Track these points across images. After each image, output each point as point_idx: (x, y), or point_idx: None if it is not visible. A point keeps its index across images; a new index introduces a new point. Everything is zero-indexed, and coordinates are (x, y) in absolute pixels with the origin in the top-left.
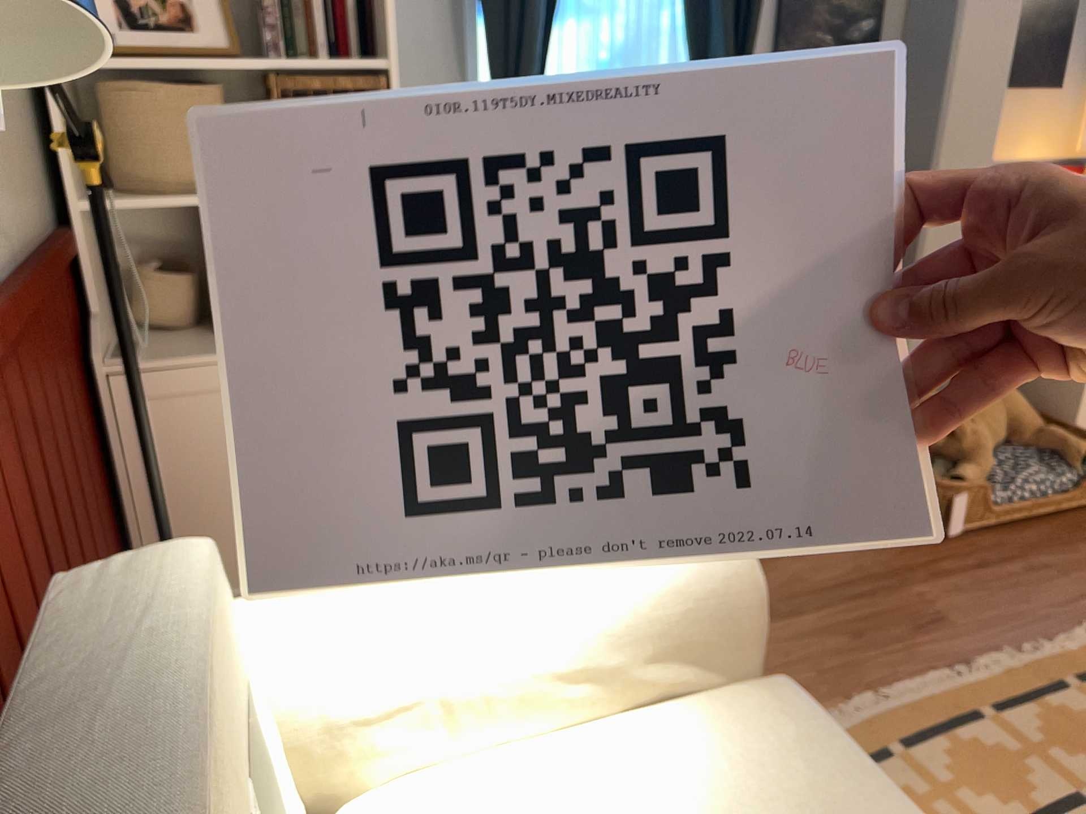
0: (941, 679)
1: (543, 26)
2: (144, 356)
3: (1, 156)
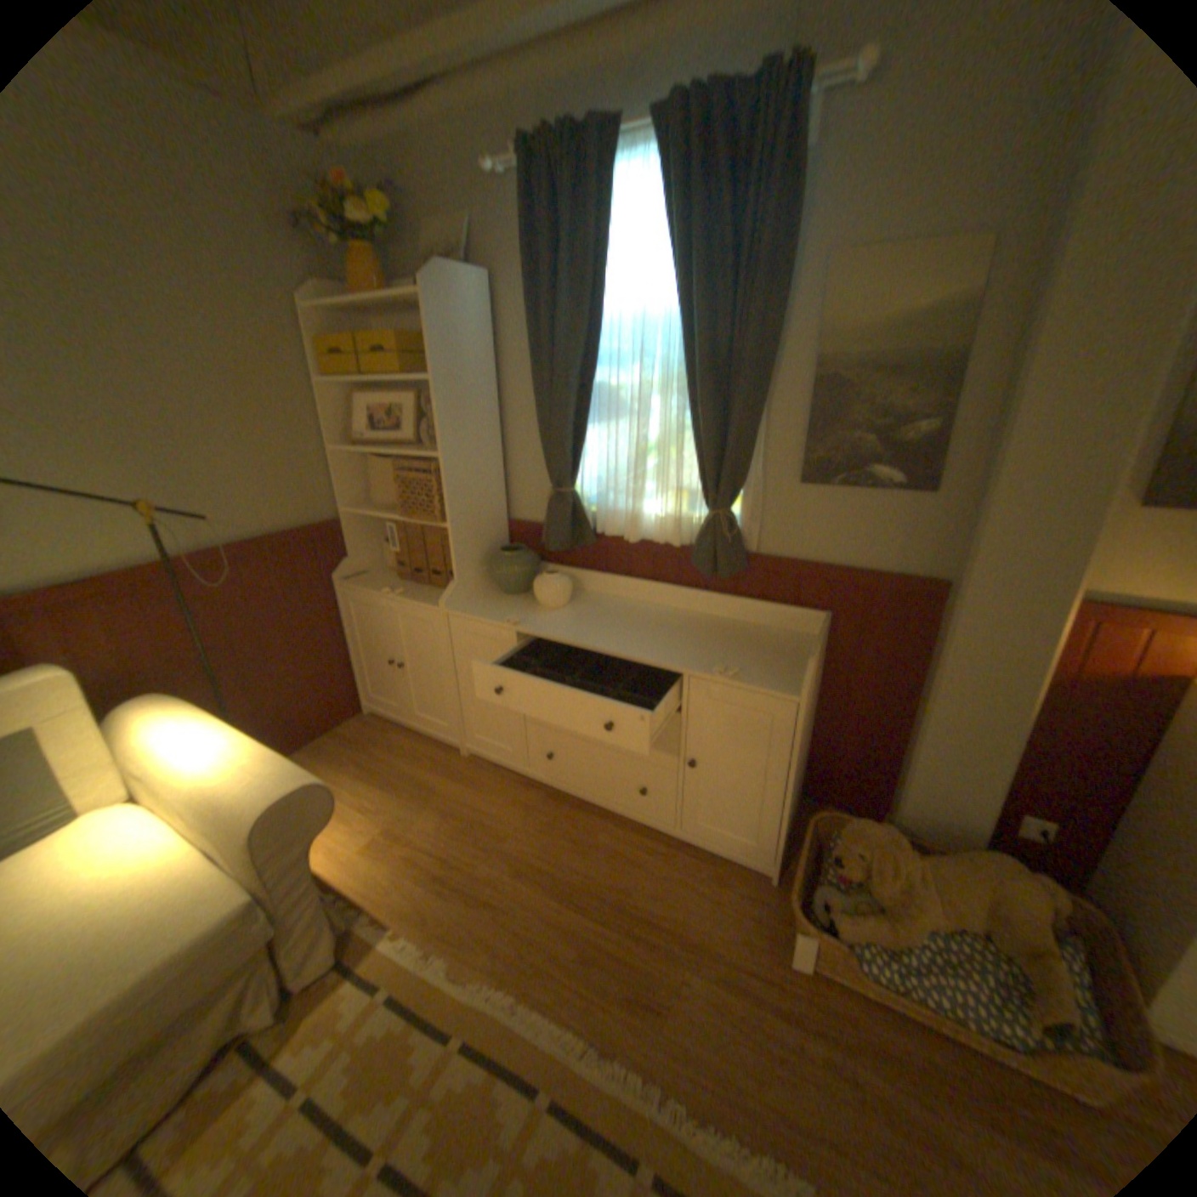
0: (568, 1046)
1: (568, 427)
2: (357, 580)
3: (261, 491)
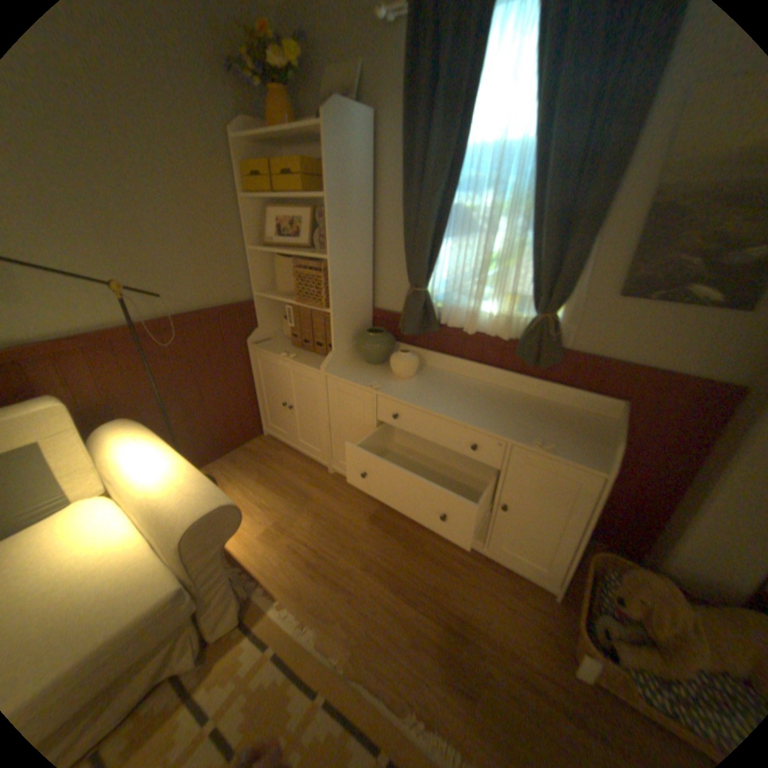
0: (403, 714)
1: (428, 240)
2: (263, 345)
3: (200, 278)
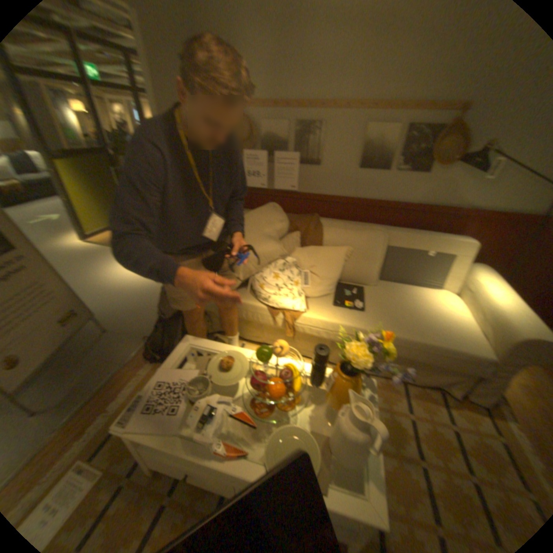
0: None
1: None
2: None
3: None
